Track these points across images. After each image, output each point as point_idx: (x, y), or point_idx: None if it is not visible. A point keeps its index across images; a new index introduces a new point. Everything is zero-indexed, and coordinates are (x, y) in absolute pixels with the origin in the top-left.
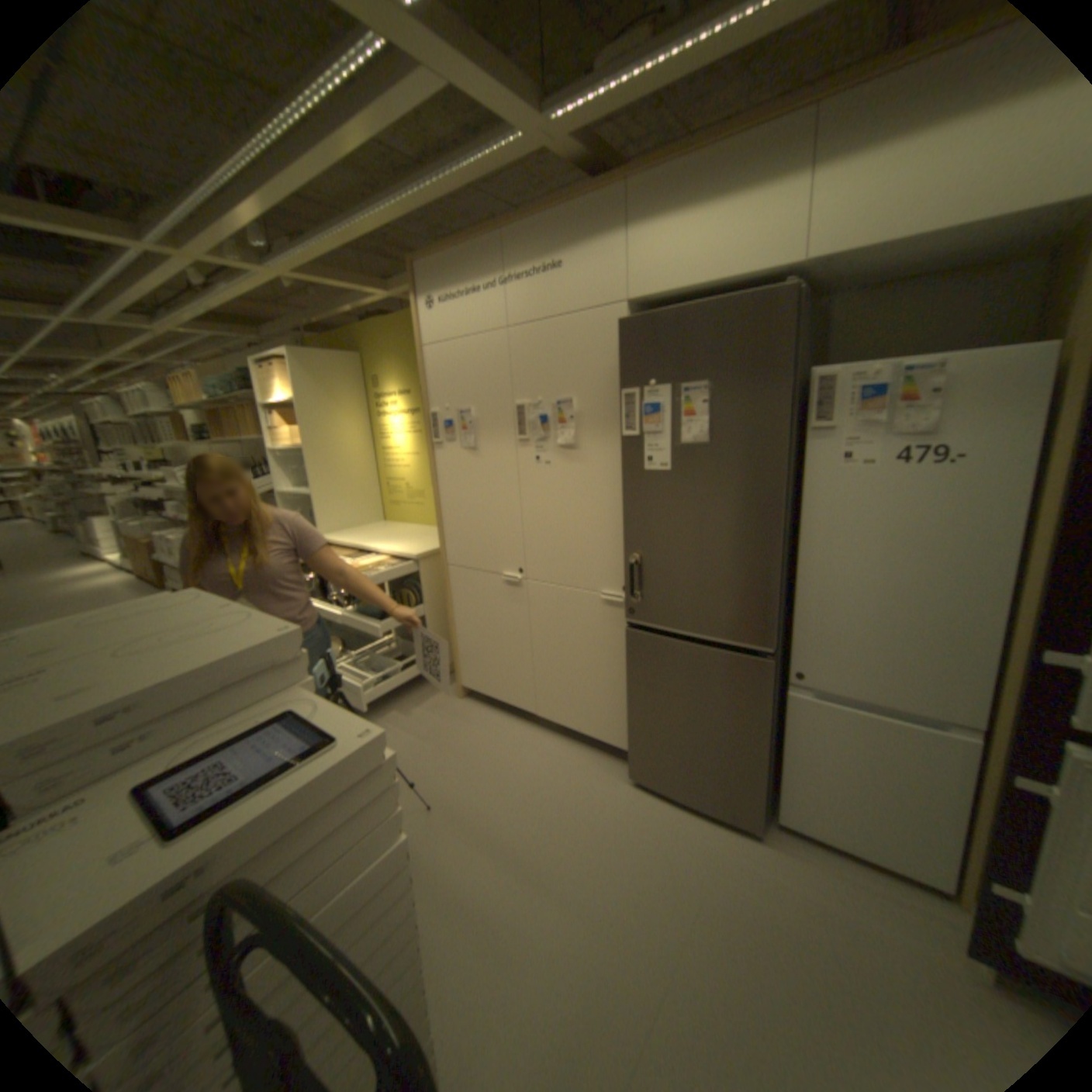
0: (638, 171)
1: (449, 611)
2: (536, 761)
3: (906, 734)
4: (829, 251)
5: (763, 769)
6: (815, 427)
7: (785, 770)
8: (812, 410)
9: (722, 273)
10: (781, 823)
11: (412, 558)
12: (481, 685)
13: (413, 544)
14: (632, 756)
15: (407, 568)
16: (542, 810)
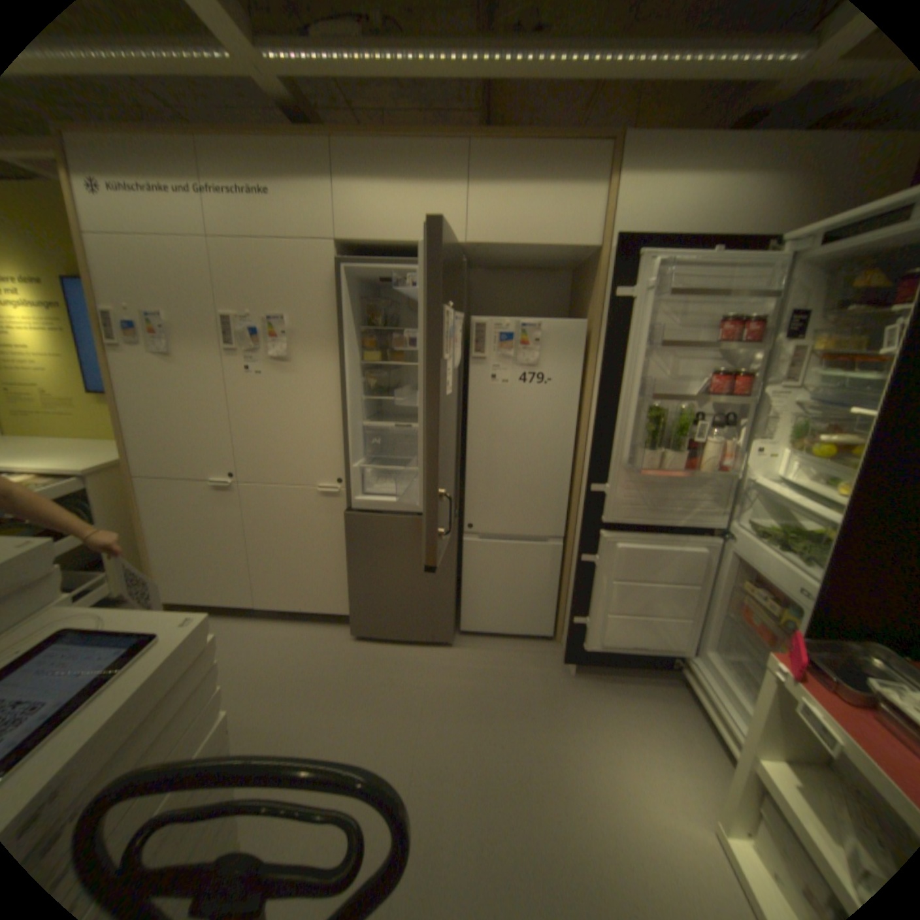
0: (340, 134)
1: (134, 526)
2: (260, 648)
3: (527, 548)
4: (479, 241)
5: (450, 594)
6: (474, 357)
7: (462, 592)
8: (470, 345)
9: (410, 237)
10: (460, 629)
11: (72, 474)
12: (183, 596)
13: (69, 459)
14: (351, 617)
15: (67, 486)
16: (277, 686)
